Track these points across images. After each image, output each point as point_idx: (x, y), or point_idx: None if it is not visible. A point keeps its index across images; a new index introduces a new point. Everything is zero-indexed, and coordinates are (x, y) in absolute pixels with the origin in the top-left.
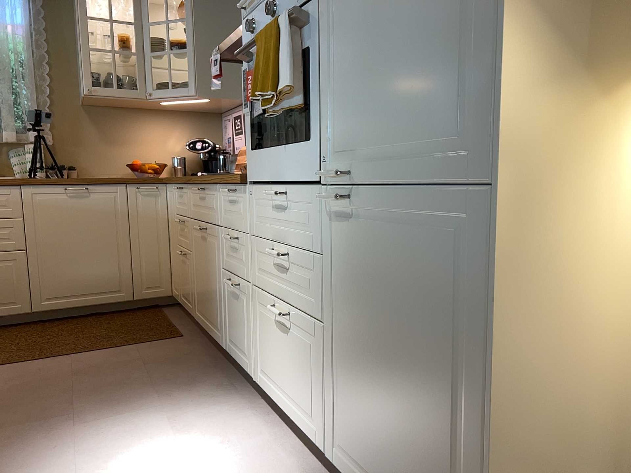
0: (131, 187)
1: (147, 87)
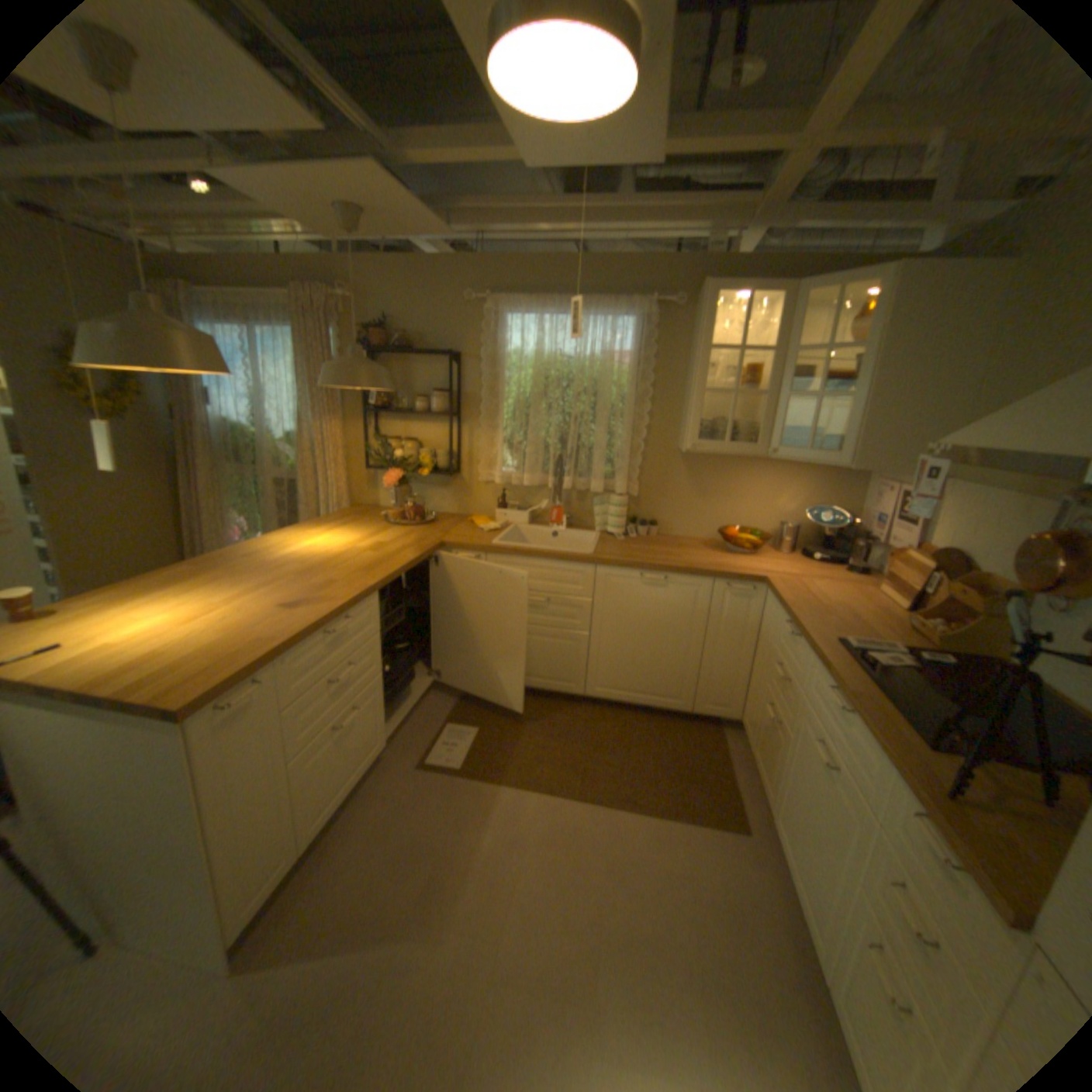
0: (721, 583)
1: (772, 440)
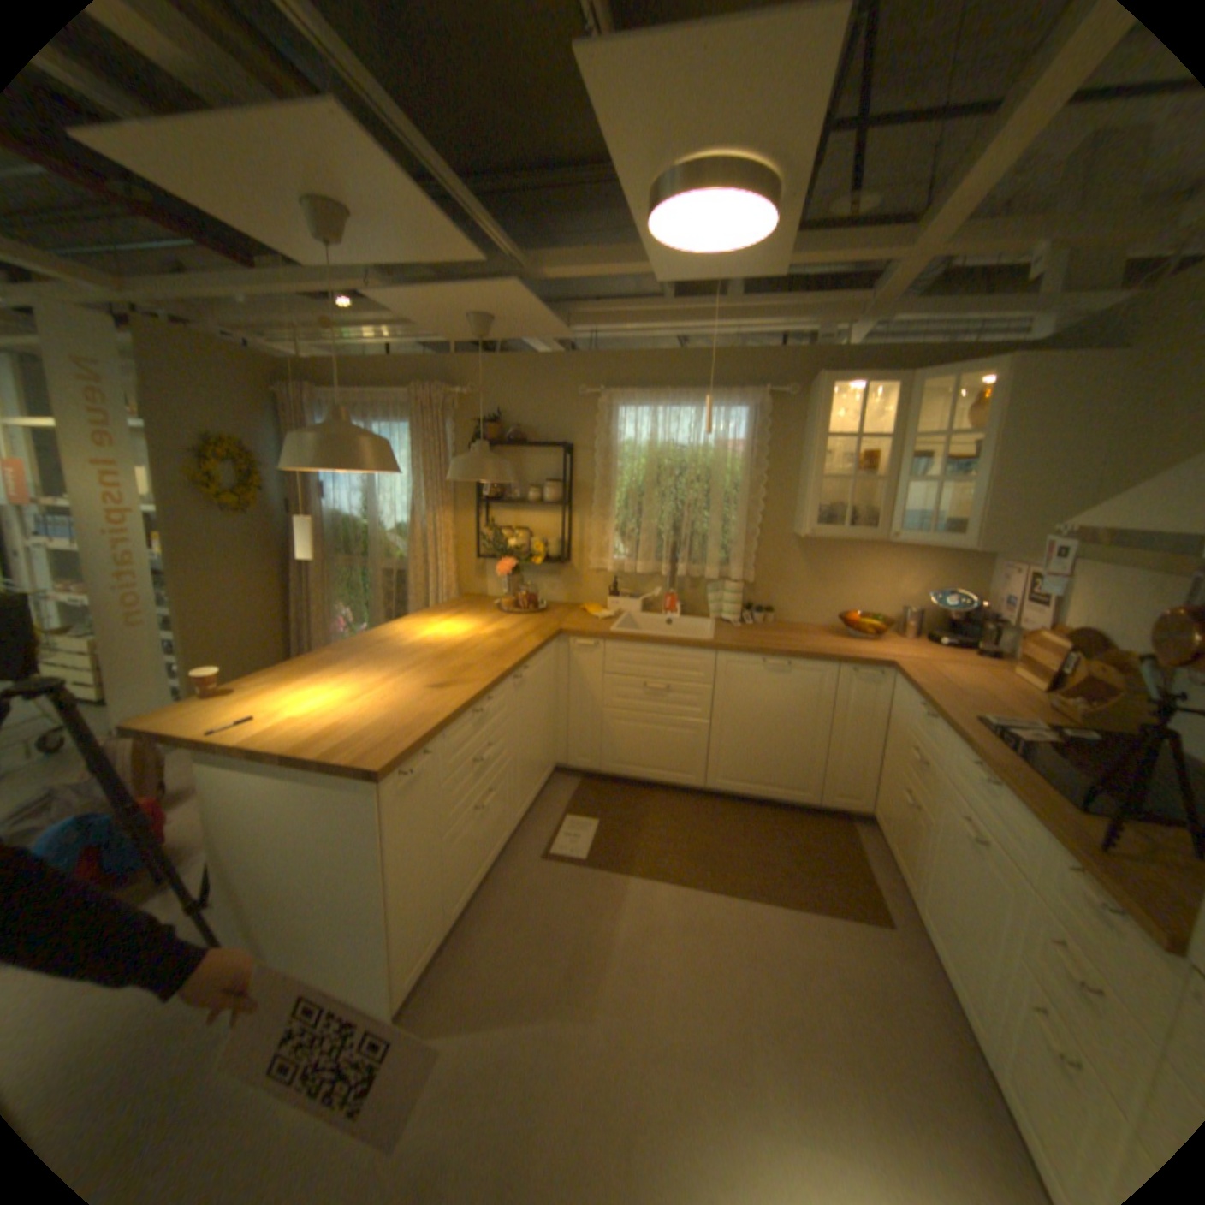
0: (847, 668)
1: (893, 524)
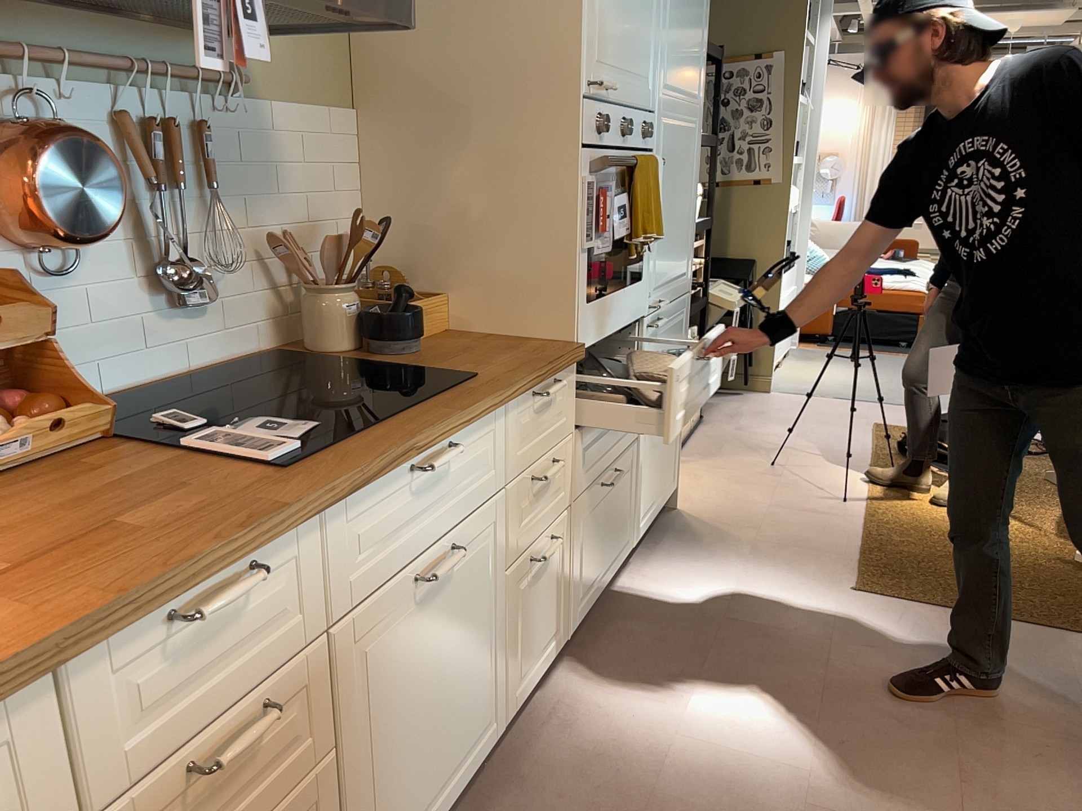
0: None
1: None
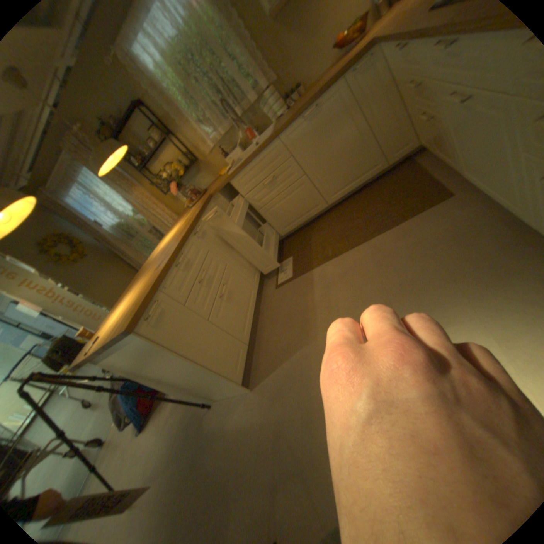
0: (348, 73)
1: None
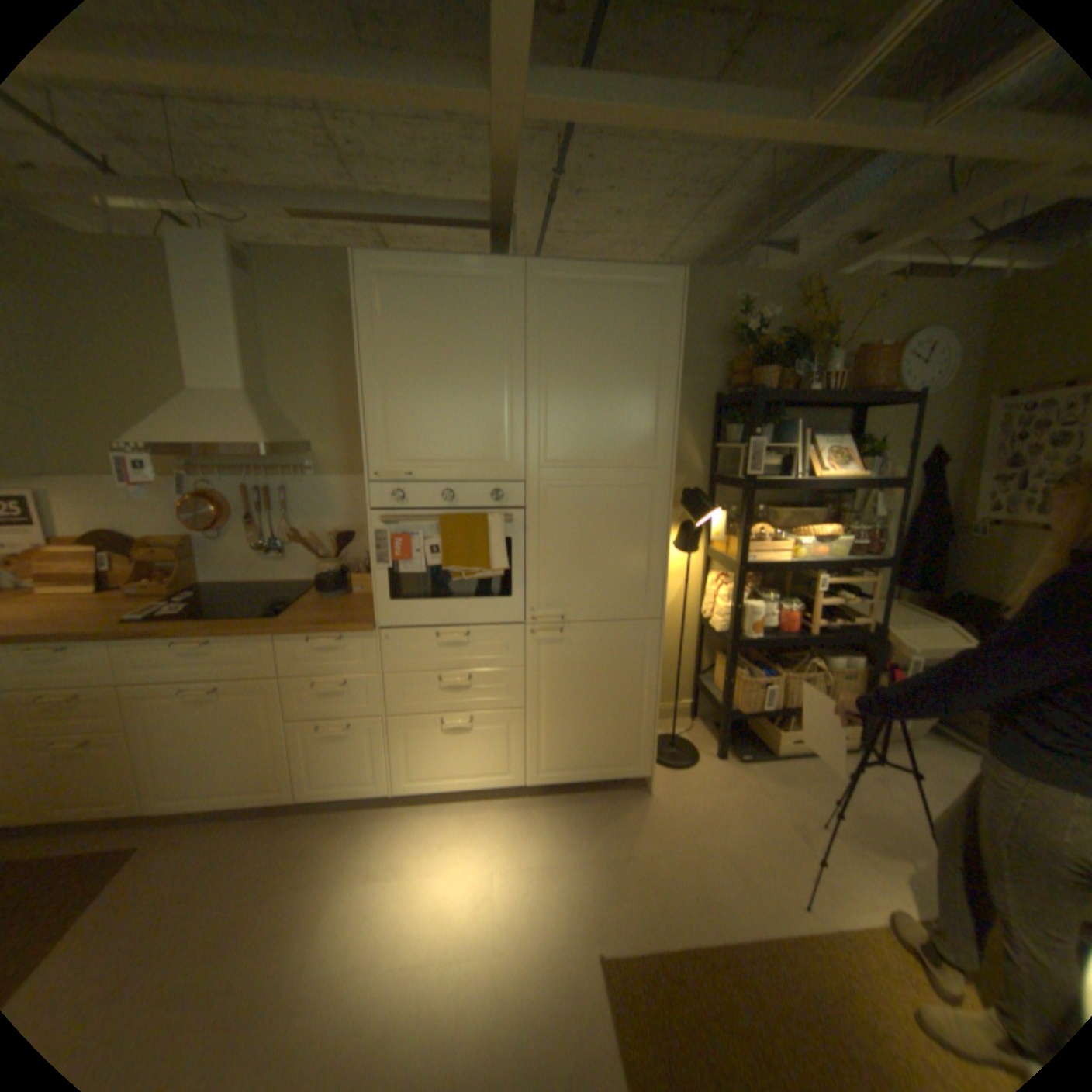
0: None
1: None
